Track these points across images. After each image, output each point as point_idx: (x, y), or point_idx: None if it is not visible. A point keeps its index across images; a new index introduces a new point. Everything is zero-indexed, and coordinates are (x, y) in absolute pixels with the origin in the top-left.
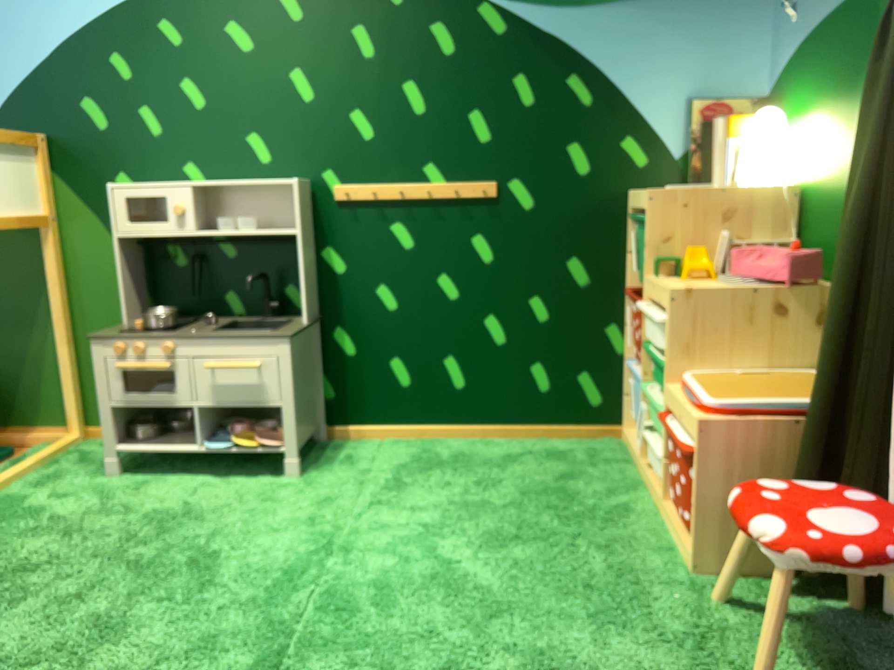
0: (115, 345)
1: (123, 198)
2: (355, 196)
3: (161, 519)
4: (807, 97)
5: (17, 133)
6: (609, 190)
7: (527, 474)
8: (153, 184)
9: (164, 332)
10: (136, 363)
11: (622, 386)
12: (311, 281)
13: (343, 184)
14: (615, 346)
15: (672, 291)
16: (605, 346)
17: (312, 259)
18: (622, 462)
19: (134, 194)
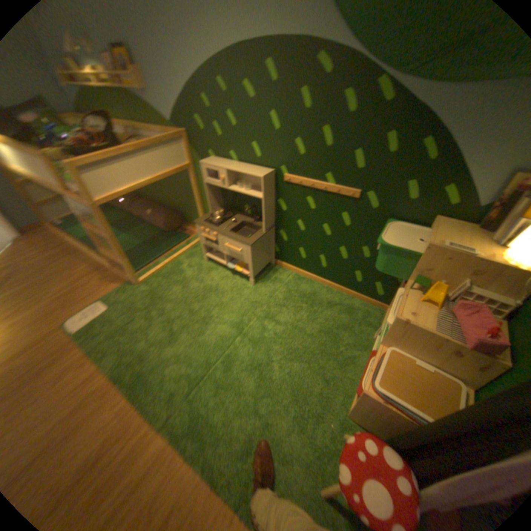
0: (201, 227)
1: (206, 169)
2: (292, 181)
3: (208, 289)
4: None
5: (178, 127)
6: (425, 212)
7: (330, 318)
8: (219, 159)
9: (216, 226)
10: (207, 235)
11: (394, 295)
12: (273, 211)
13: (289, 175)
14: (397, 280)
15: (397, 318)
16: (393, 278)
17: (275, 202)
18: (373, 329)
19: (209, 168)
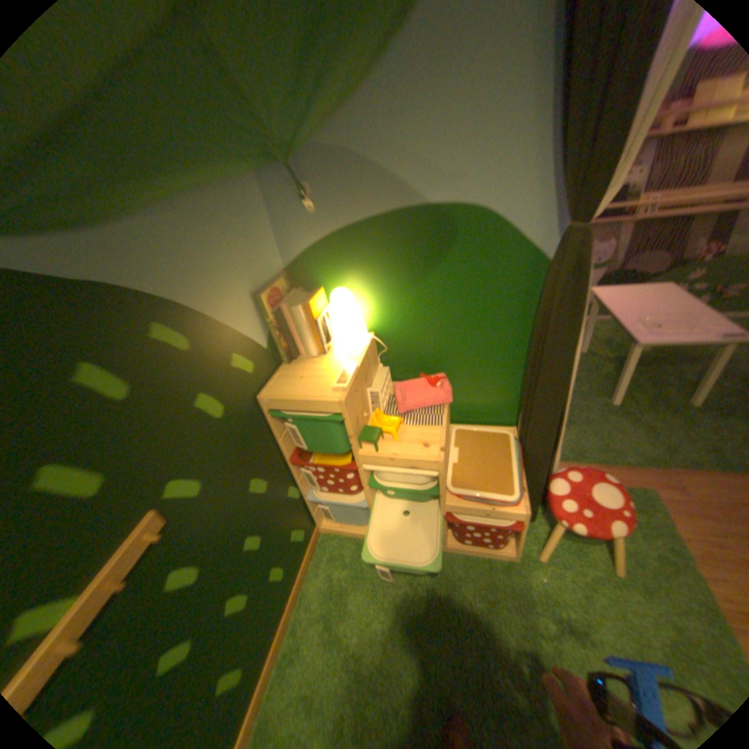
0: None
1: None
2: None
3: None
4: (356, 275)
5: None
6: (246, 408)
7: (364, 633)
8: None
9: None
10: None
11: (309, 510)
12: None
13: None
14: (296, 497)
15: (441, 460)
16: (293, 504)
17: None
18: (361, 547)
19: None
